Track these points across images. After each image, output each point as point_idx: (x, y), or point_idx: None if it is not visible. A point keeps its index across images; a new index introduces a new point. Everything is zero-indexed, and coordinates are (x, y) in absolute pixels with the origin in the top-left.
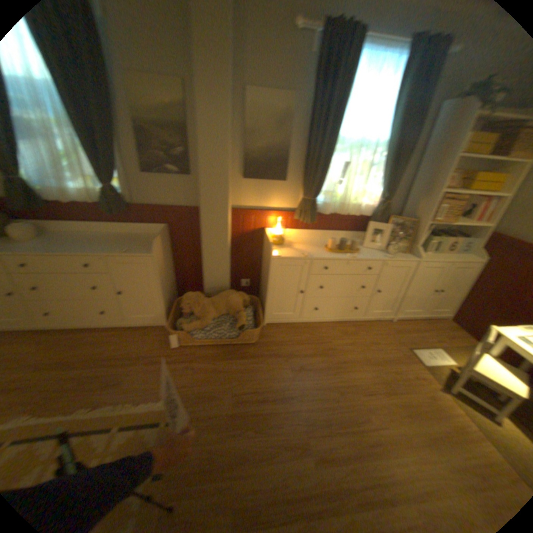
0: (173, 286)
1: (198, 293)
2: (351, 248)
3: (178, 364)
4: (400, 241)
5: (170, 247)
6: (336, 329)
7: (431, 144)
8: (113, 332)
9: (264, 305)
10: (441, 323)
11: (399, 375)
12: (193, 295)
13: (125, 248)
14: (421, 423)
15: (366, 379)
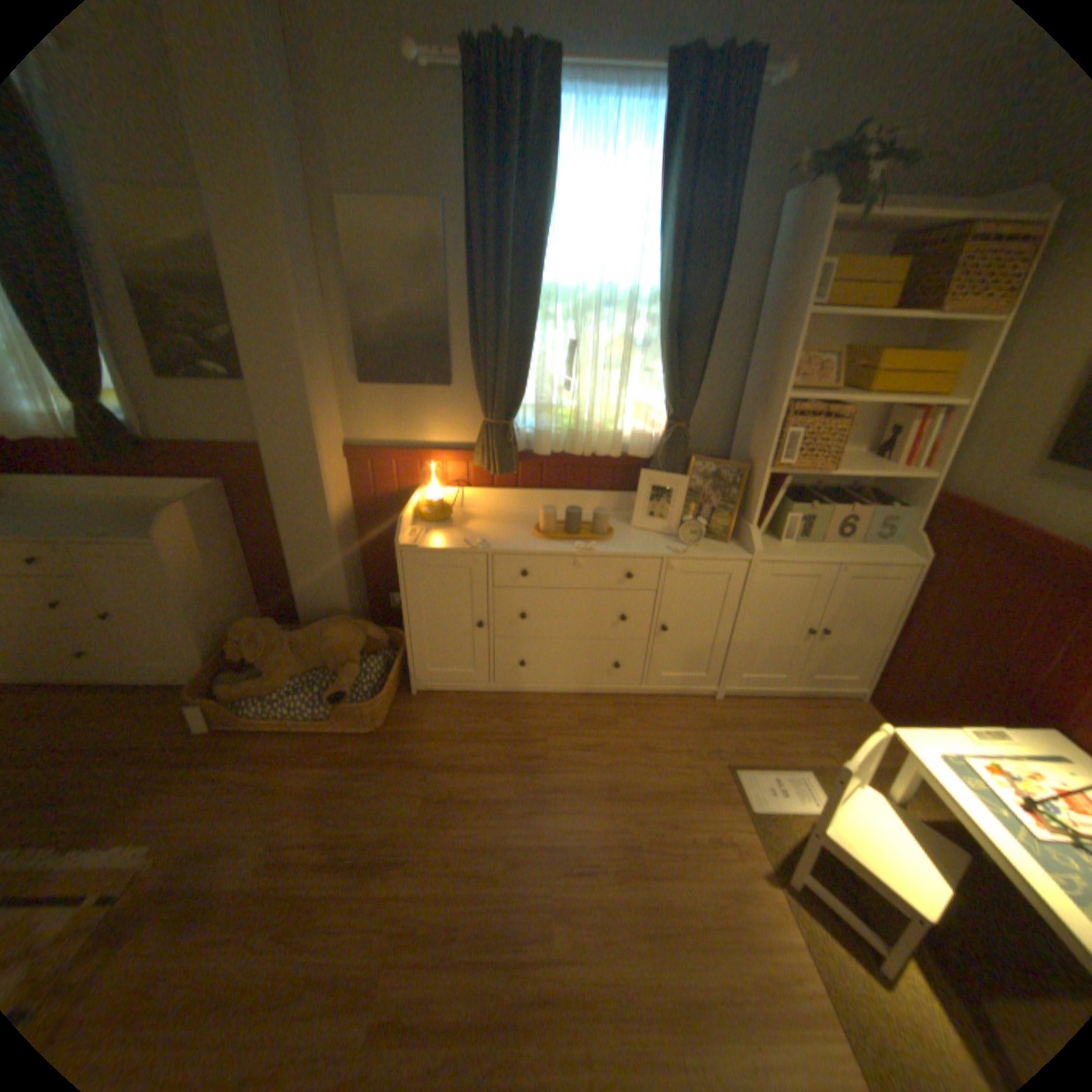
0: (242, 606)
1: (261, 622)
2: (592, 530)
3: (191, 769)
4: (710, 514)
5: (226, 527)
6: (570, 711)
7: (769, 291)
8: (103, 695)
9: (413, 651)
10: (839, 707)
11: (675, 831)
12: (248, 625)
13: (107, 528)
14: (679, 957)
15: (588, 834)
